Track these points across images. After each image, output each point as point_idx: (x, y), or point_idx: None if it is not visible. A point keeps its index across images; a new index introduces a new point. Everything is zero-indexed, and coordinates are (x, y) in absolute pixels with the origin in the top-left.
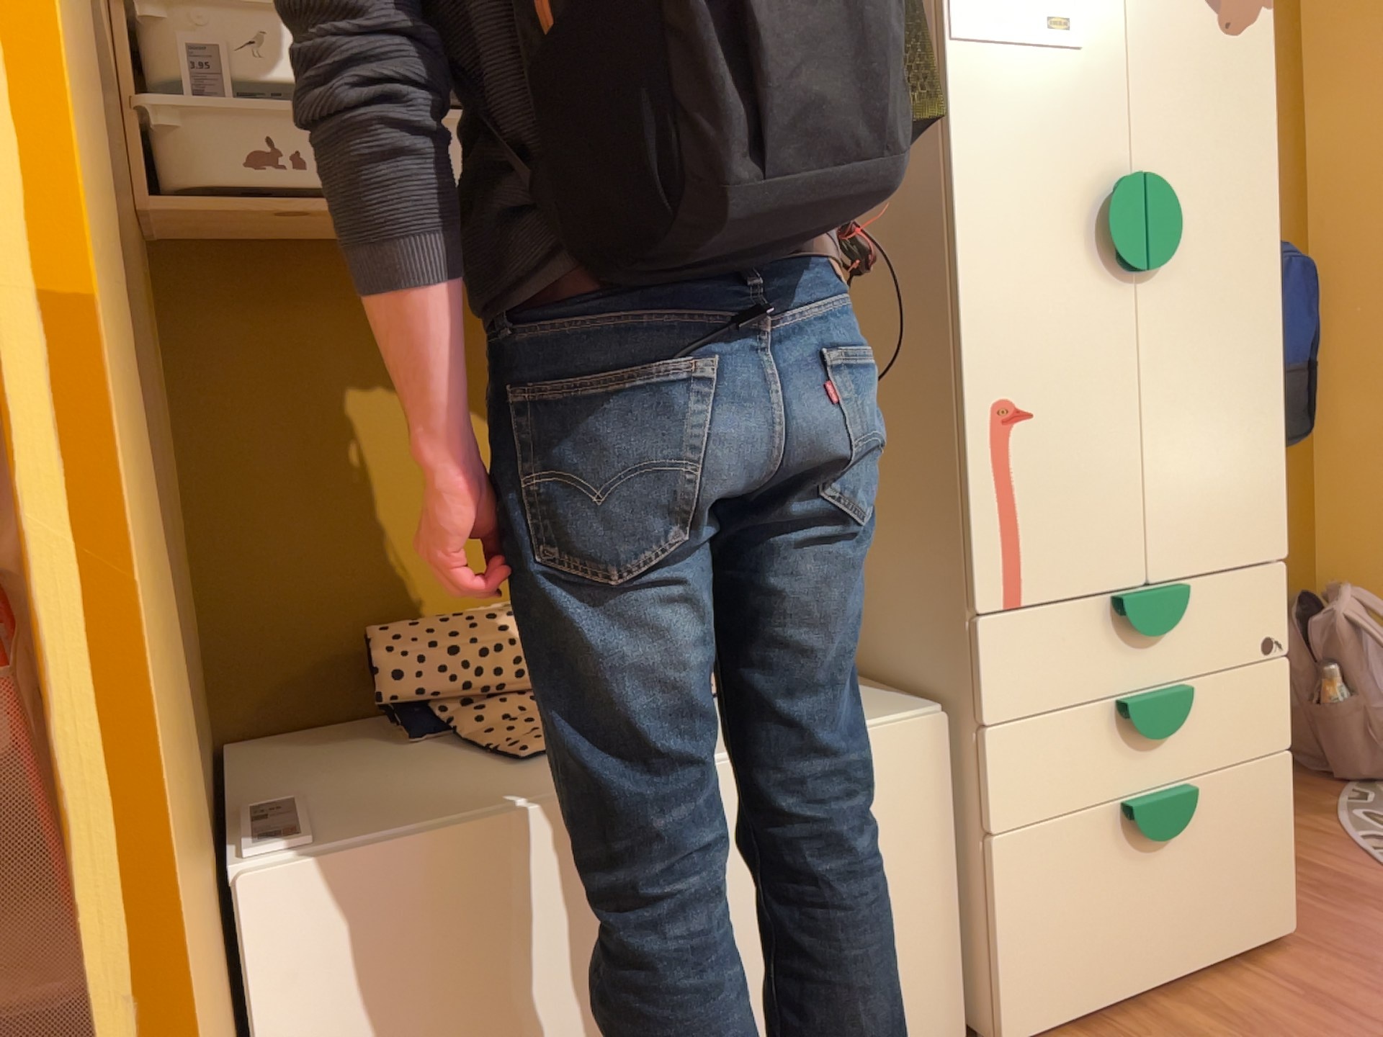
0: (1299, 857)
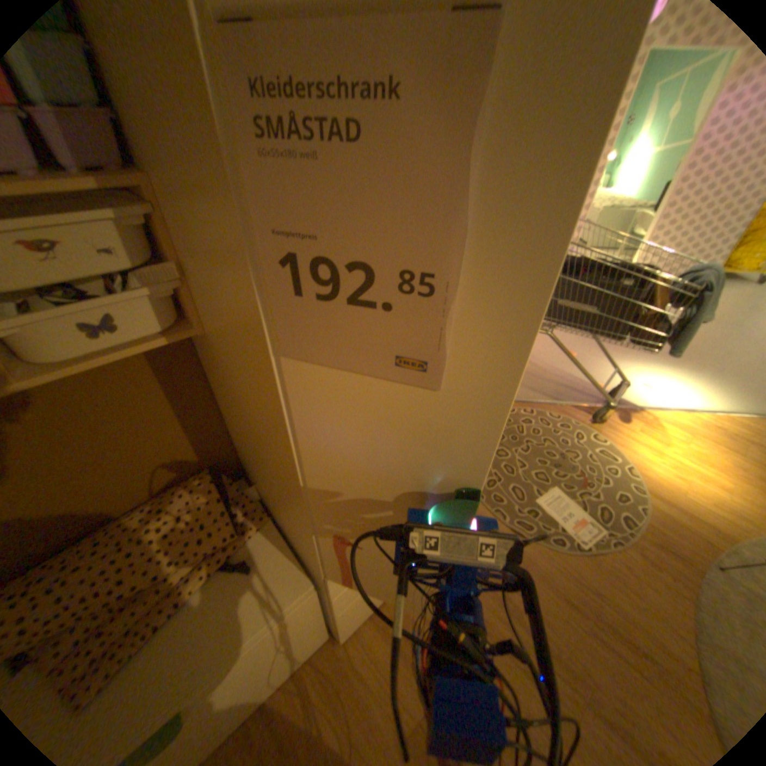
0: None
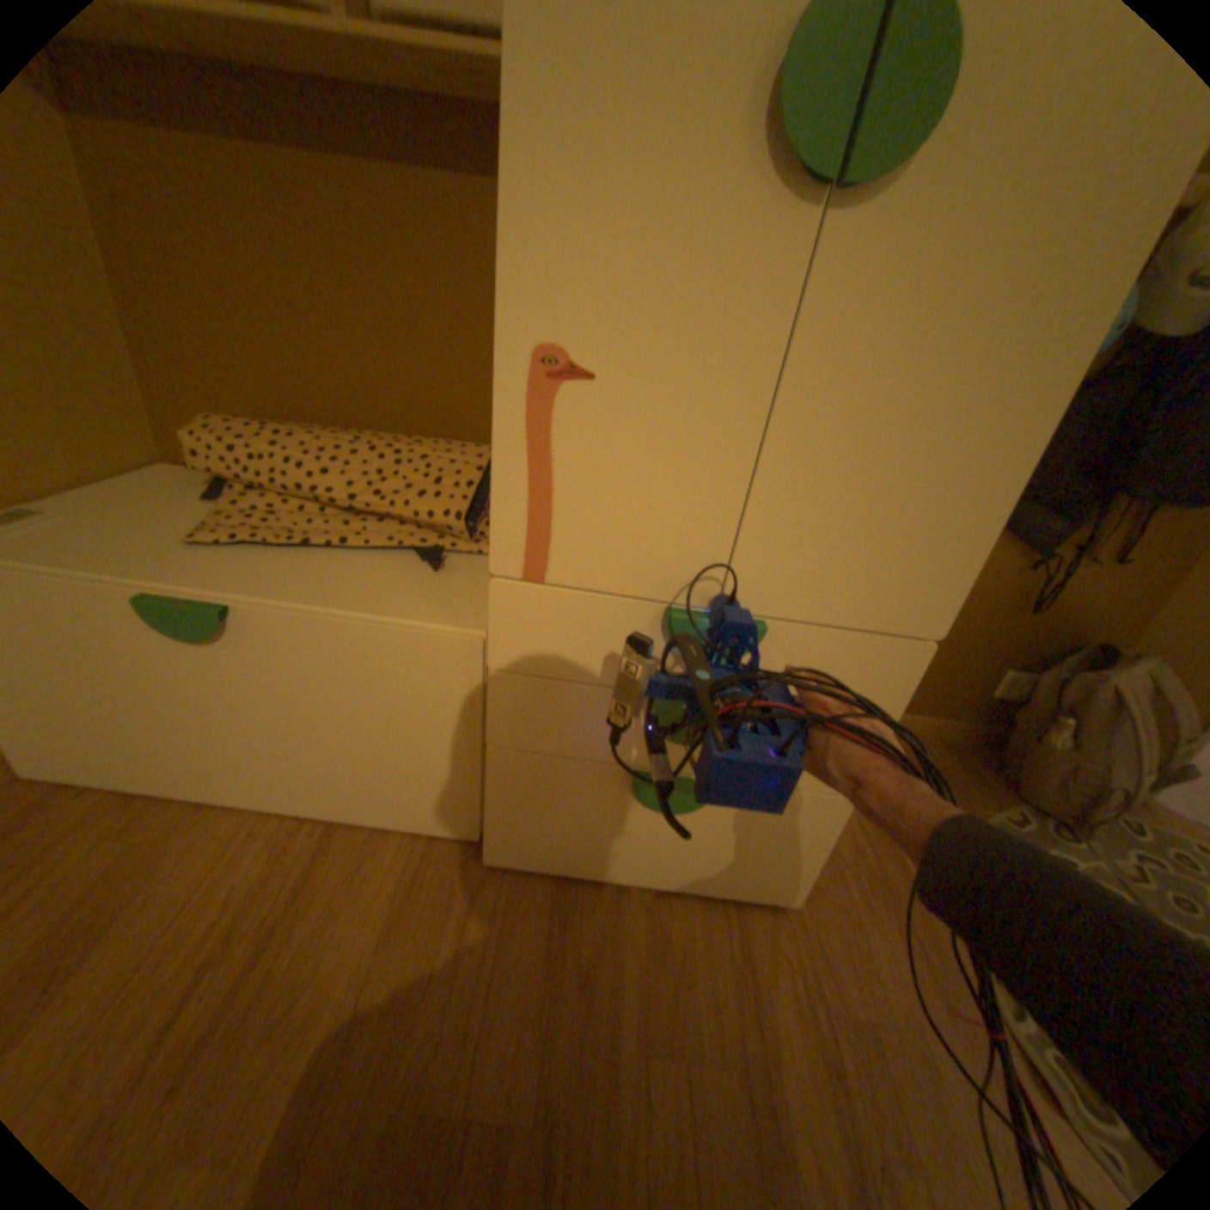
0: (890, 847)
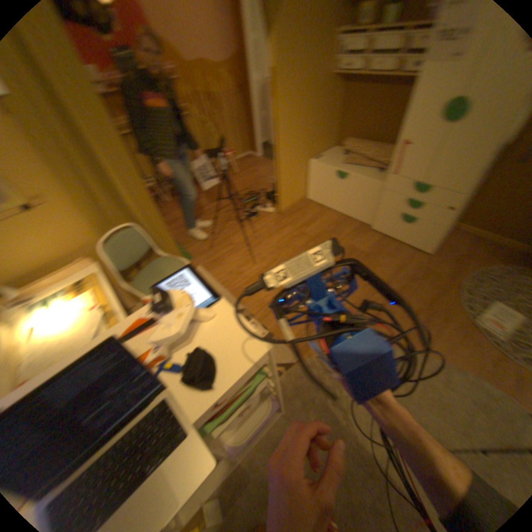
0: (467, 257)
